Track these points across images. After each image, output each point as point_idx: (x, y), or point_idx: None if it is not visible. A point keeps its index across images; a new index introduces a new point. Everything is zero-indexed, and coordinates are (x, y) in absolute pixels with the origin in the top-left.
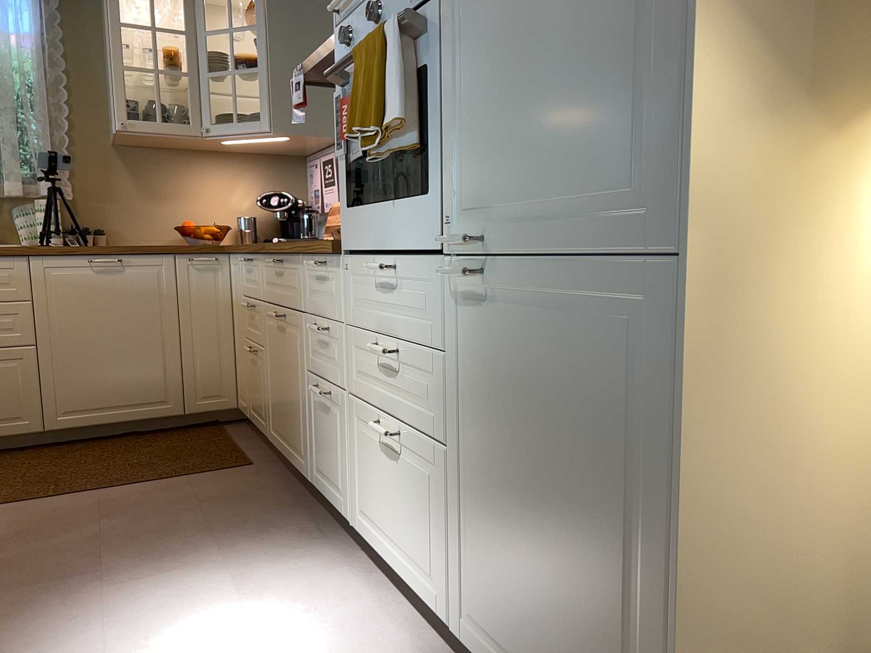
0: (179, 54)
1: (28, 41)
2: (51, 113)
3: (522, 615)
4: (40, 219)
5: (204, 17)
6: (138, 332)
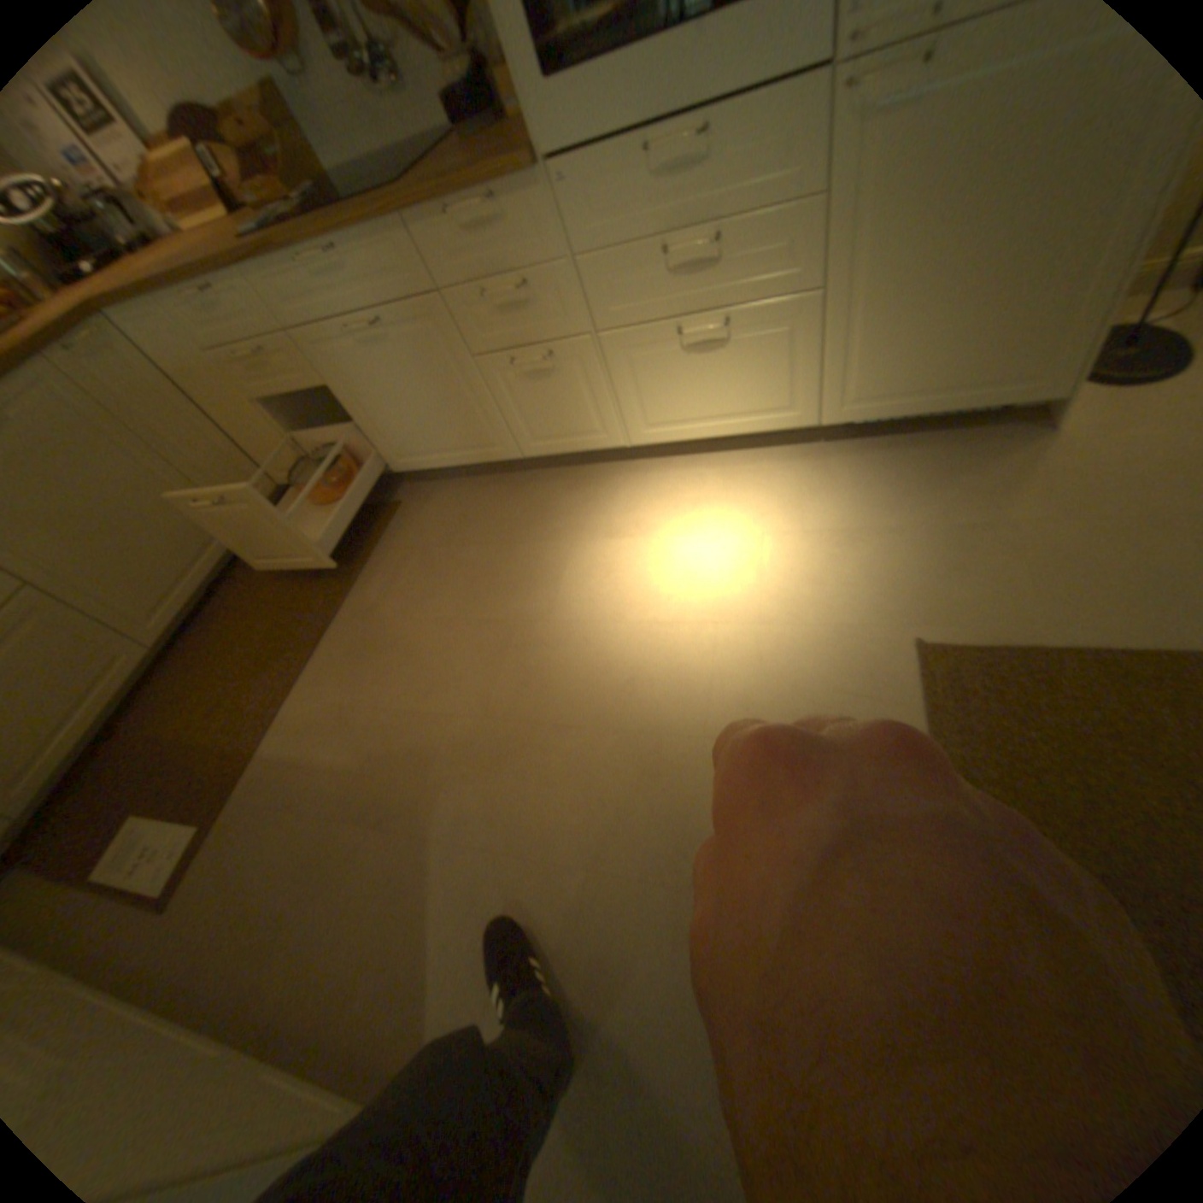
0: None
1: None
2: None
3: (927, 356)
4: None
5: None
6: (118, 482)
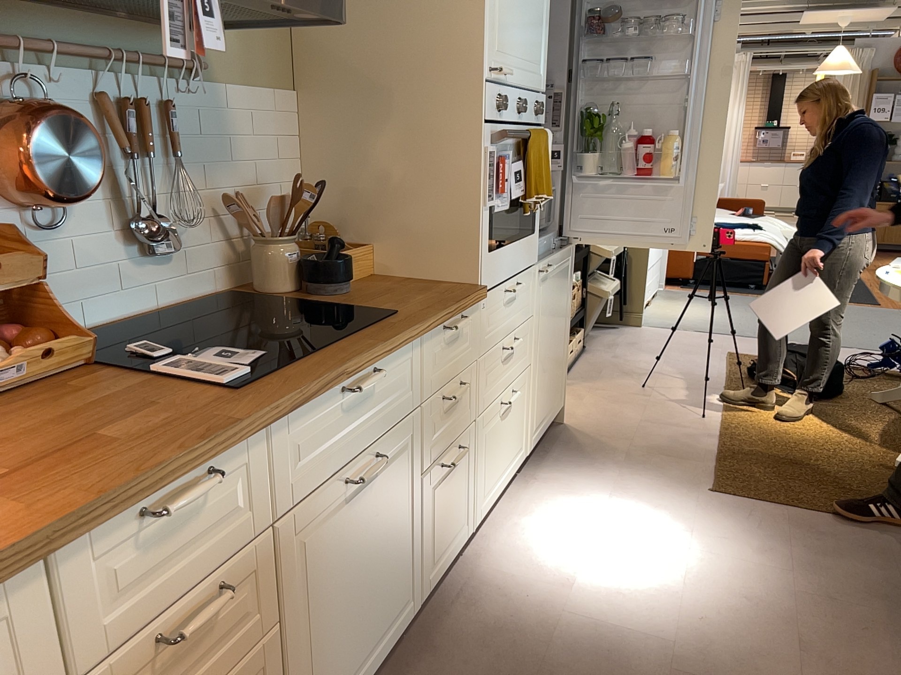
0: None
1: None
2: None
3: (546, 395)
4: None
5: None
6: None
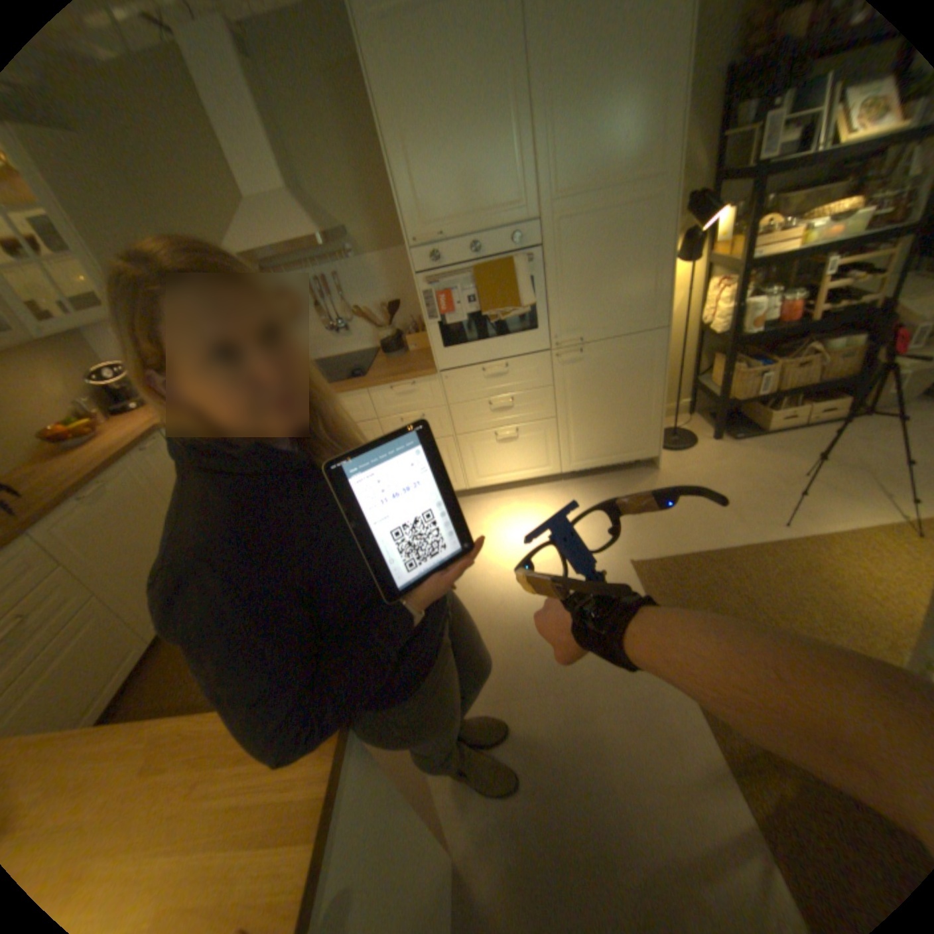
0: None
1: None
2: None
3: (599, 442)
4: None
5: None
6: (148, 528)
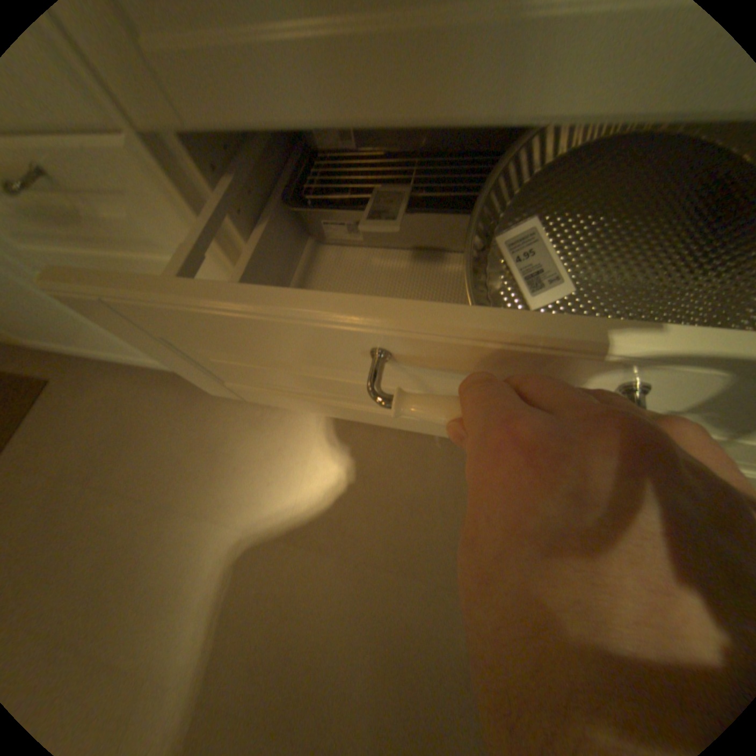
0: None
1: None
2: None
3: None
4: None
5: None
6: None
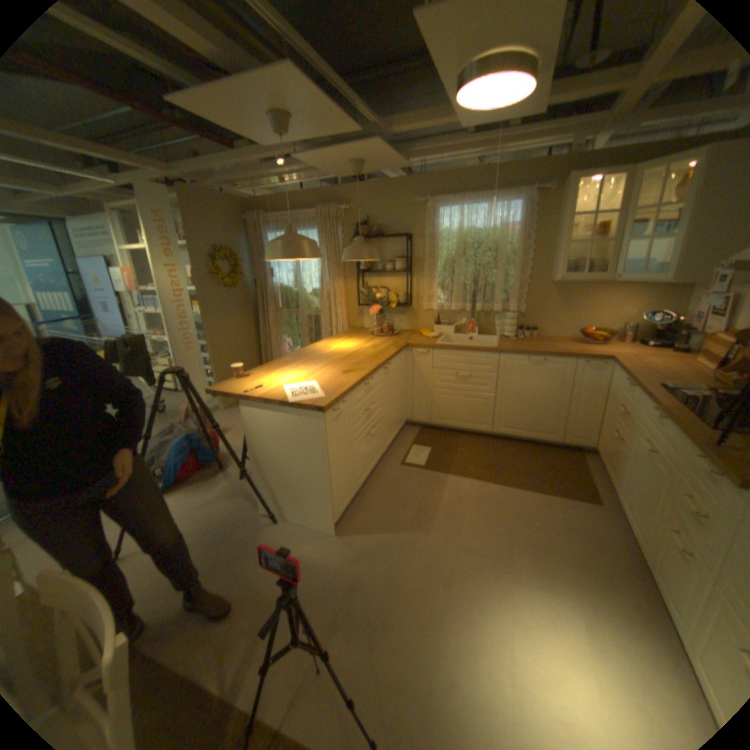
0: (609, 221)
1: (516, 226)
2: (521, 264)
3: None
4: (506, 323)
5: (637, 196)
6: (546, 397)
